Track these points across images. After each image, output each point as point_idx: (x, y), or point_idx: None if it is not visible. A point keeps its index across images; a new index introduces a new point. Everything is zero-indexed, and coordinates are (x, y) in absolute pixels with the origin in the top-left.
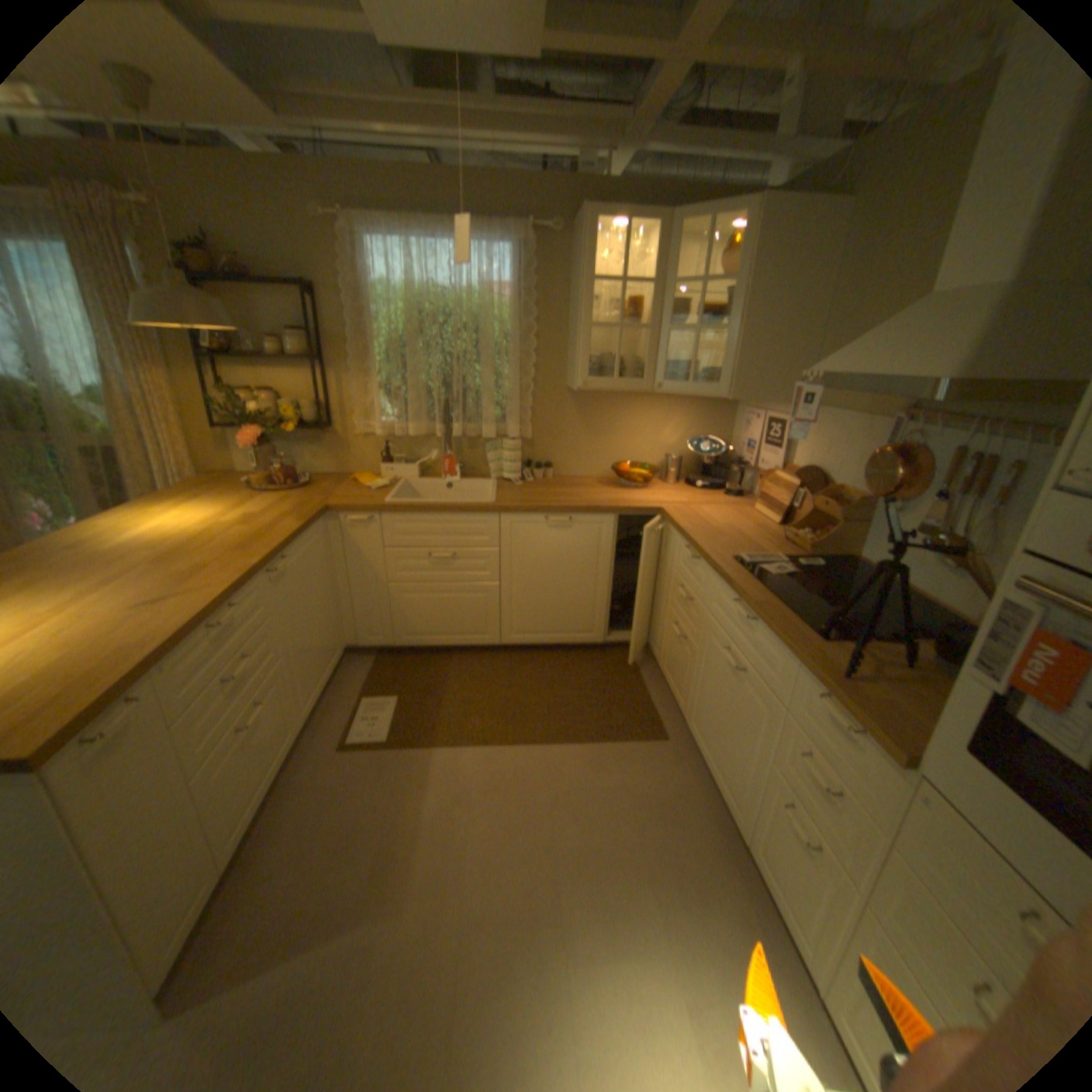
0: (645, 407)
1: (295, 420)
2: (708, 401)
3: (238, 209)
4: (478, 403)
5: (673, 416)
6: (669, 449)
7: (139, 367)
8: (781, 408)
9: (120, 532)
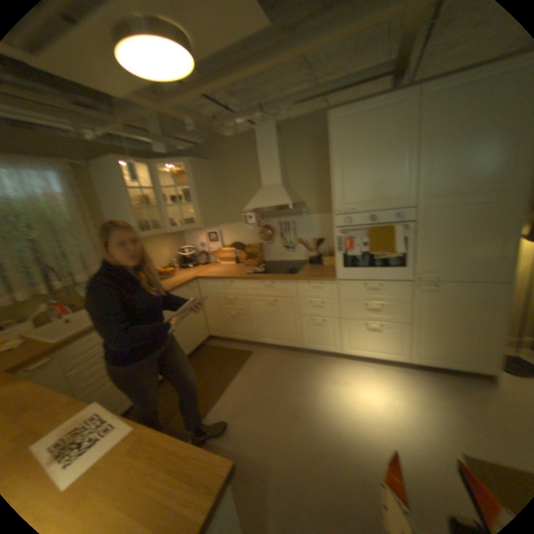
0: (153, 244)
1: None
2: (175, 235)
3: None
4: (65, 266)
5: (165, 245)
6: (169, 259)
7: None
8: (209, 229)
9: None
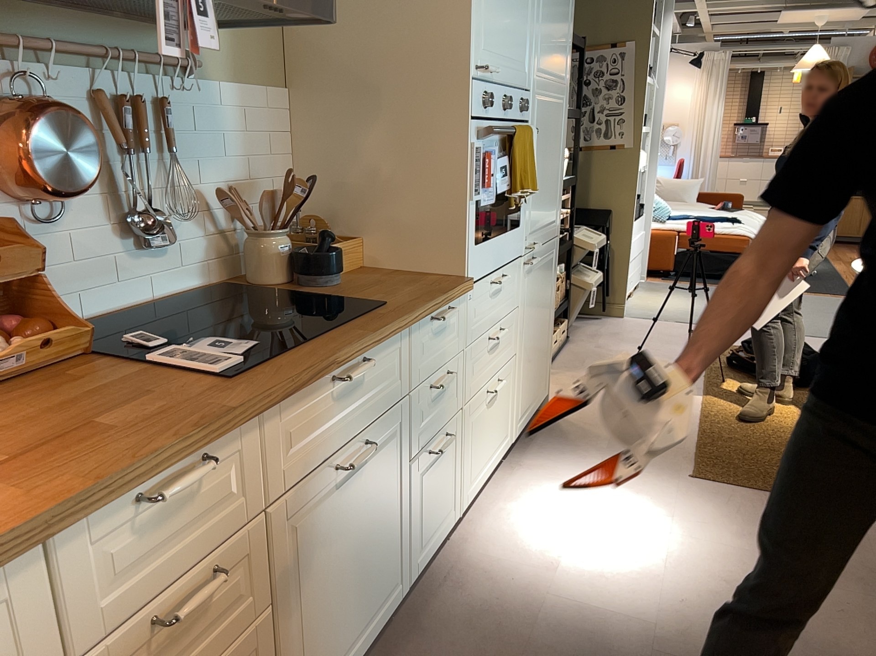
0: None
1: None
2: None
3: None
4: None
5: None
6: None
7: None
8: None
9: None
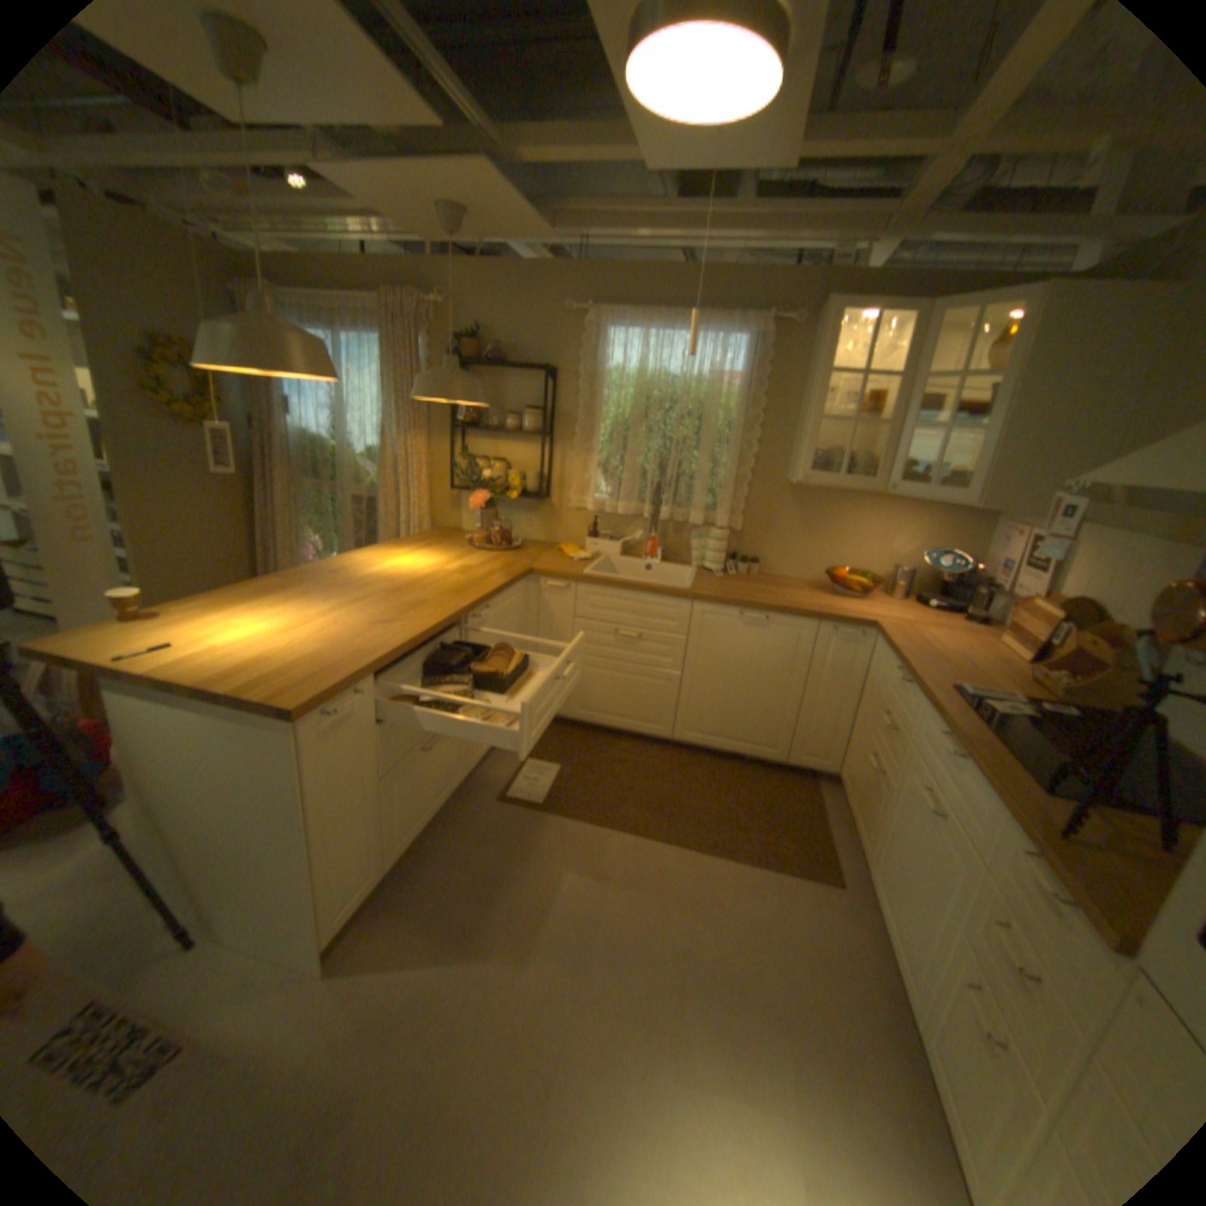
0: (877, 509)
1: (519, 489)
2: (959, 509)
3: (508, 305)
4: (691, 488)
5: (911, 523)
6: (901, 559)
7: (408, 433)
8: (1054, 525)
9: (370, 565)
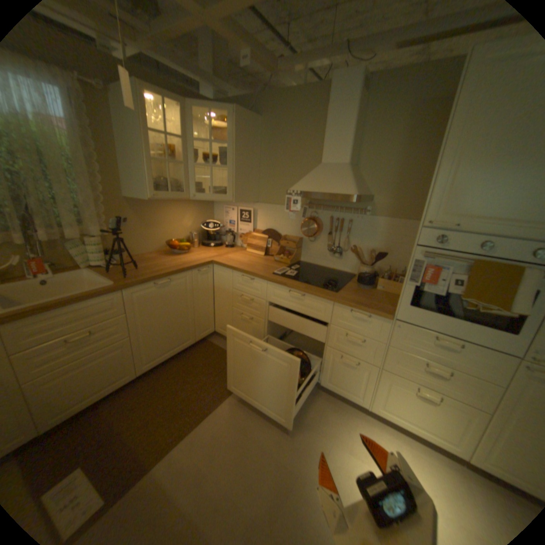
0: (173, 208)
1: None
2: (201, 203)
3: None
4: (52, 213)
5: (187, 212)
6: (188, 230)
7: None
8: (243, 205)
9: None
